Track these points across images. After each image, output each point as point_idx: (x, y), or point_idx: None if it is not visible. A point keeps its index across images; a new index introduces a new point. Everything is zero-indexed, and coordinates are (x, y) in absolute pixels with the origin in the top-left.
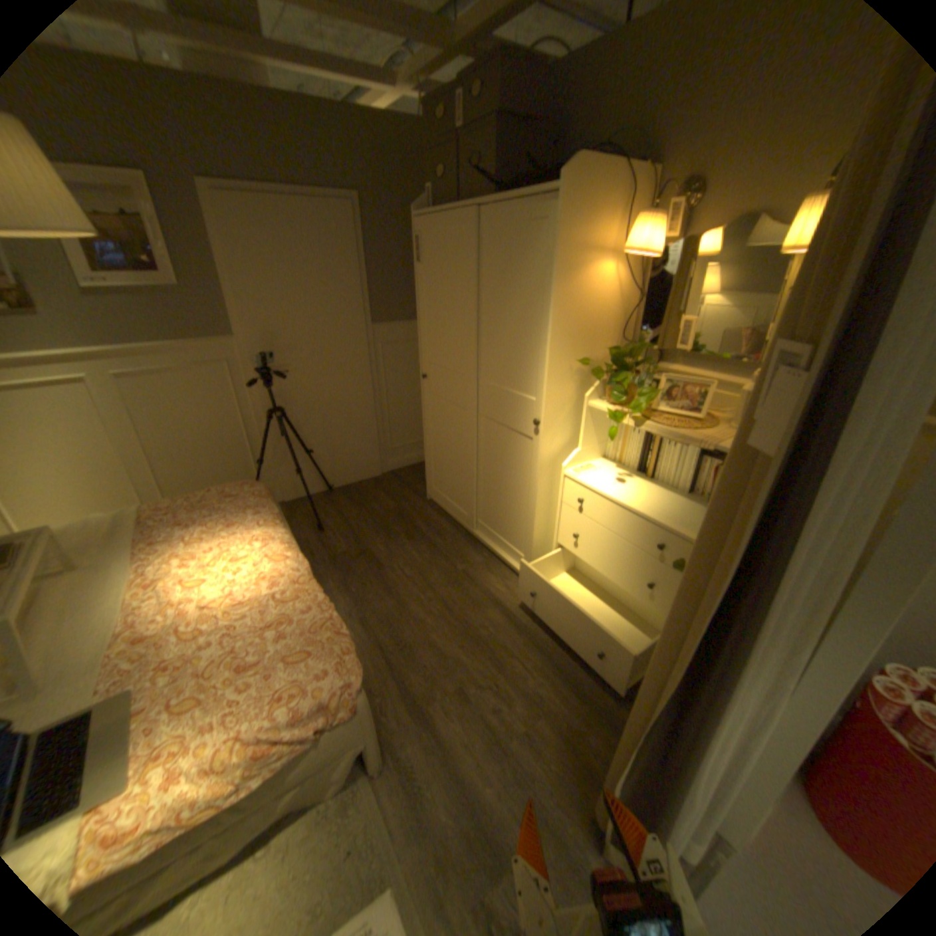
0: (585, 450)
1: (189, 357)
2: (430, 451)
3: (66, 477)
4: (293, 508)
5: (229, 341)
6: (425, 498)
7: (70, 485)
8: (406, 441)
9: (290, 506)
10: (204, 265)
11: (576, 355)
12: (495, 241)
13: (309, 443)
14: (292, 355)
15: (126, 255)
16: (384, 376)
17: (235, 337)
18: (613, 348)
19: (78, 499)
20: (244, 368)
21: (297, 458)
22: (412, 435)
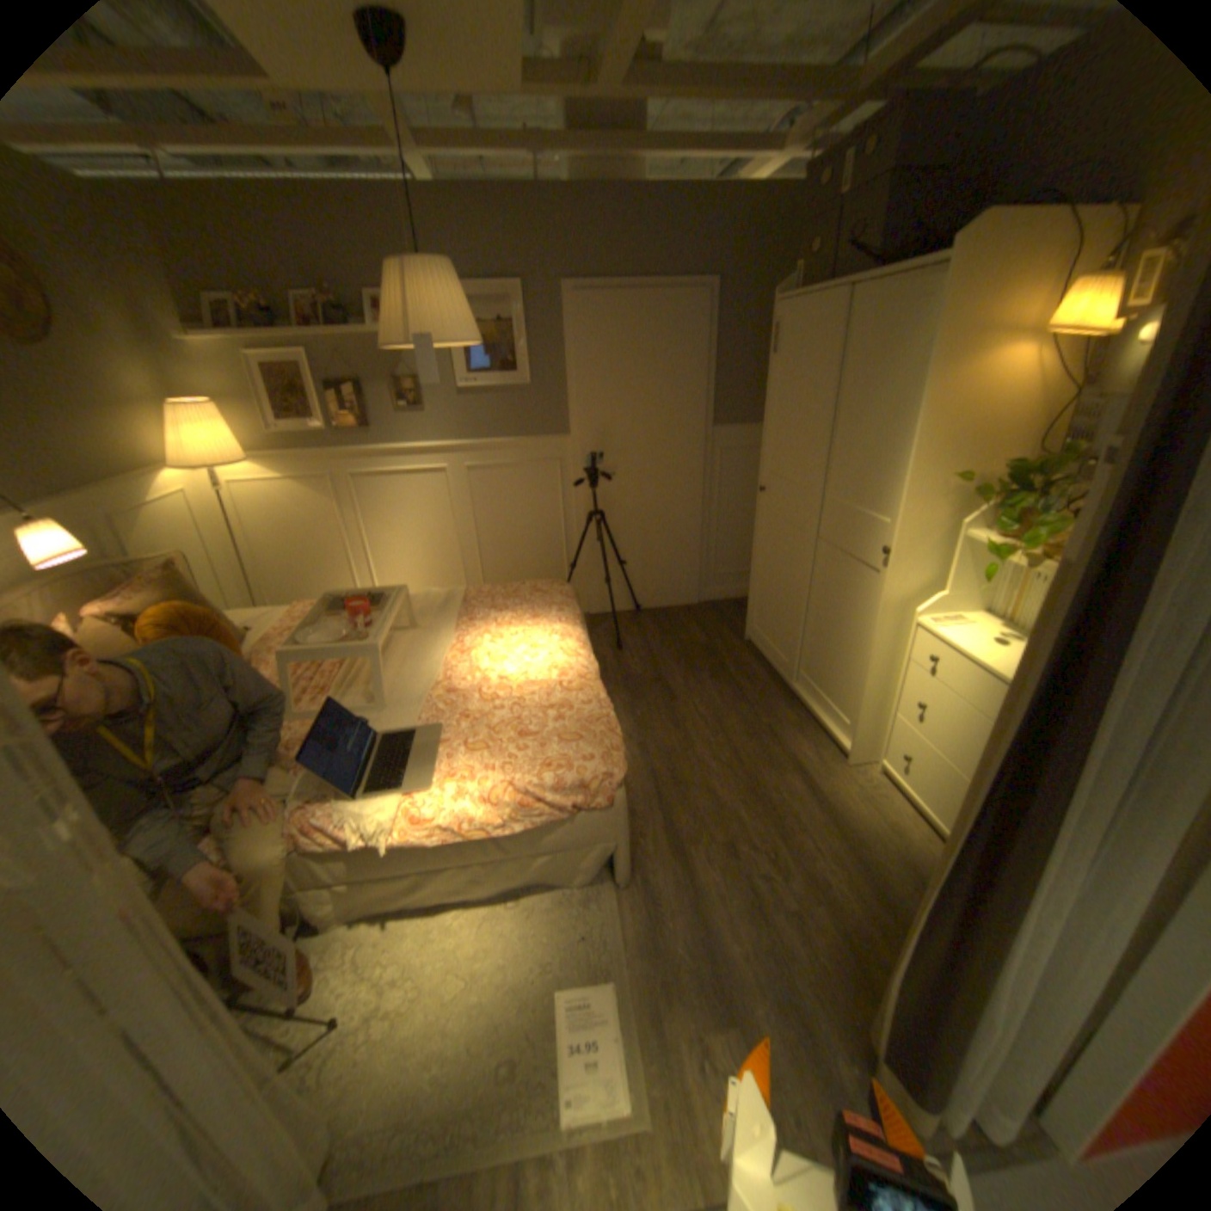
0: (960, 598)
1: (529, 454)
2: (756, 581)
3: (419, 555)
4: (596, 621)
5: (565, 439)
6: (742, 637)
7: (420, 562)
8: (733, 568)
9: (593, 619)
10: (556, 364)
11: (956, 468)
12: (868, 325)
13: (624, 554)
14: (622, 457)
15: (495, 357)
16: (718, 488)
17: (571, 435)
18: (1016, 461)
19: (423, 576)
20: (574, 467)
21: (609, 569)
22: (742, 561)
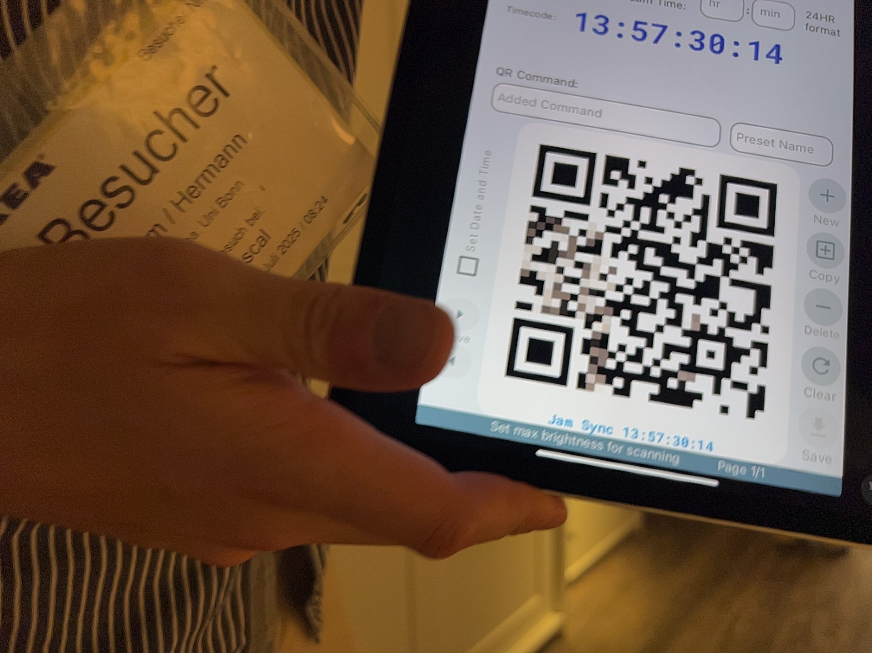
0: None
1: None
2: None
3: None
4: None
5: None
6: None
7: None
8: None
9: None
10: None
11: None
12: None
13: None
14: None
15: None
16: None
17: None
18: None
19: None
20: None
21: None
22: None
